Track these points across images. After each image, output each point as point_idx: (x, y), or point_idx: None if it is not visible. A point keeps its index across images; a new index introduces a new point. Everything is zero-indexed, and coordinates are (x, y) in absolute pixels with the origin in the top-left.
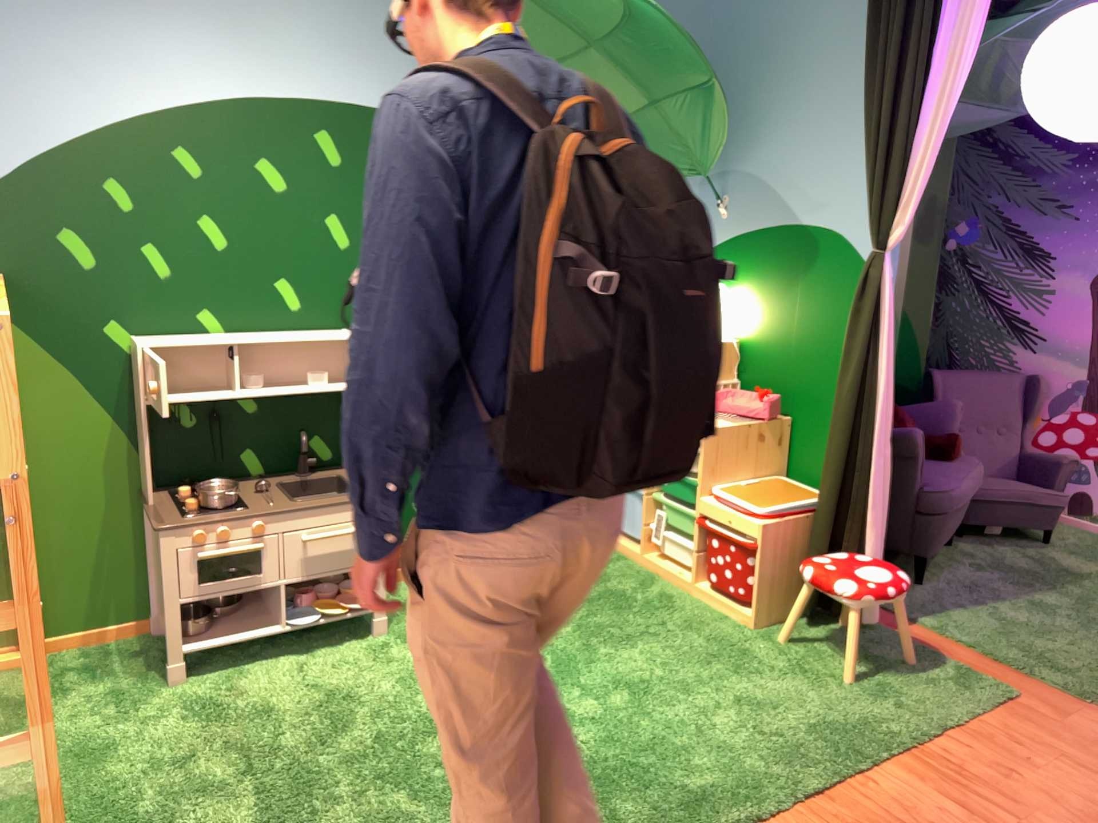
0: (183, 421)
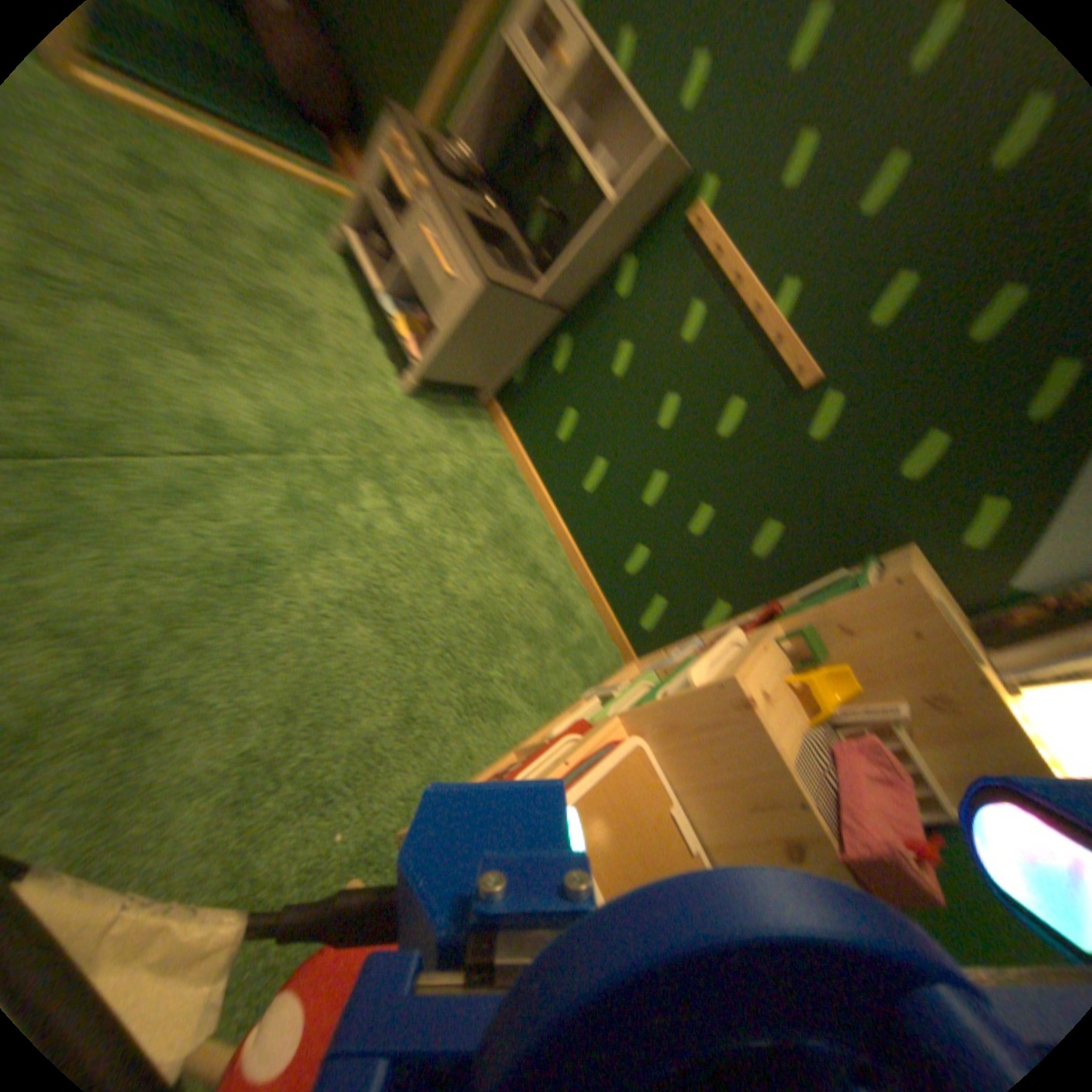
0: (533, 127)
